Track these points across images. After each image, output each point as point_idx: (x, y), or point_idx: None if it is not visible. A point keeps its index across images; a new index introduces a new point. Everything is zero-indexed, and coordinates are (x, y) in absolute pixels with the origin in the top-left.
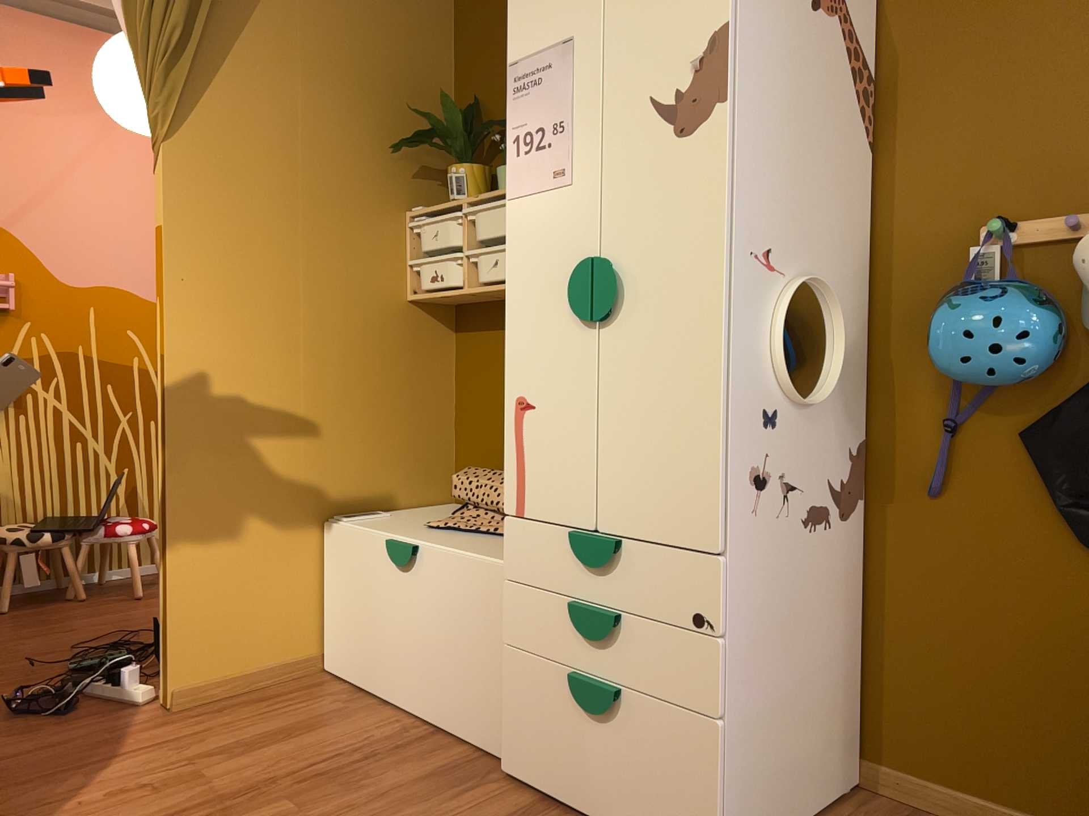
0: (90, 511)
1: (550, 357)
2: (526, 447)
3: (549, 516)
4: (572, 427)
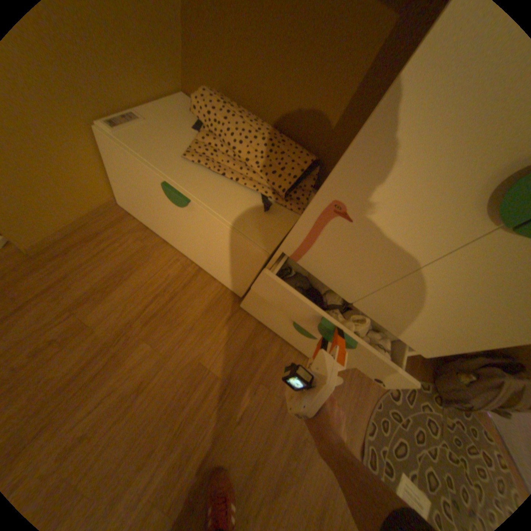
0: None
1: (407, 201)
2: (325, 236)
3: (319, 275)
4: (381, 260)
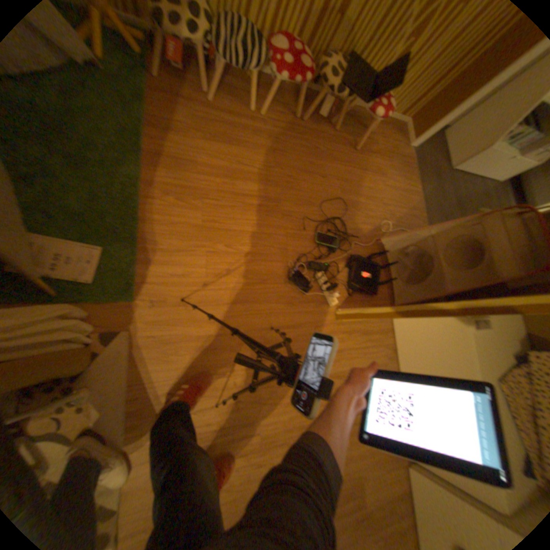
0: (373, 59)
1: None
2: None
3: None
4: None
